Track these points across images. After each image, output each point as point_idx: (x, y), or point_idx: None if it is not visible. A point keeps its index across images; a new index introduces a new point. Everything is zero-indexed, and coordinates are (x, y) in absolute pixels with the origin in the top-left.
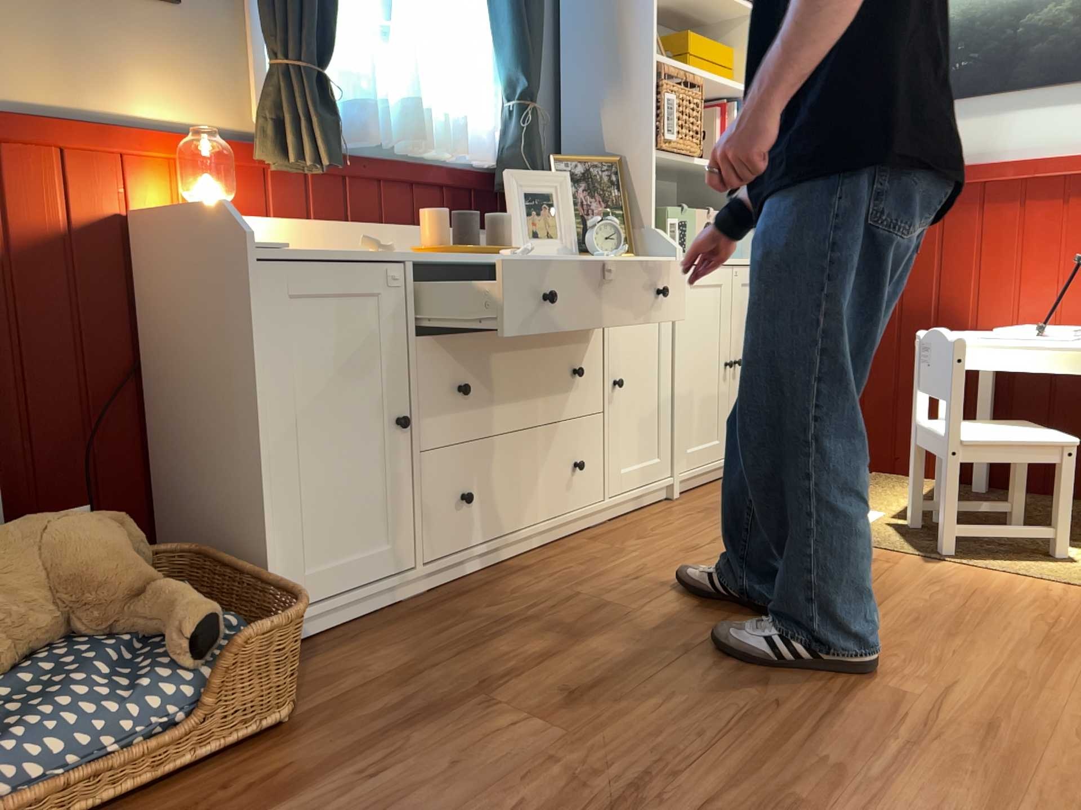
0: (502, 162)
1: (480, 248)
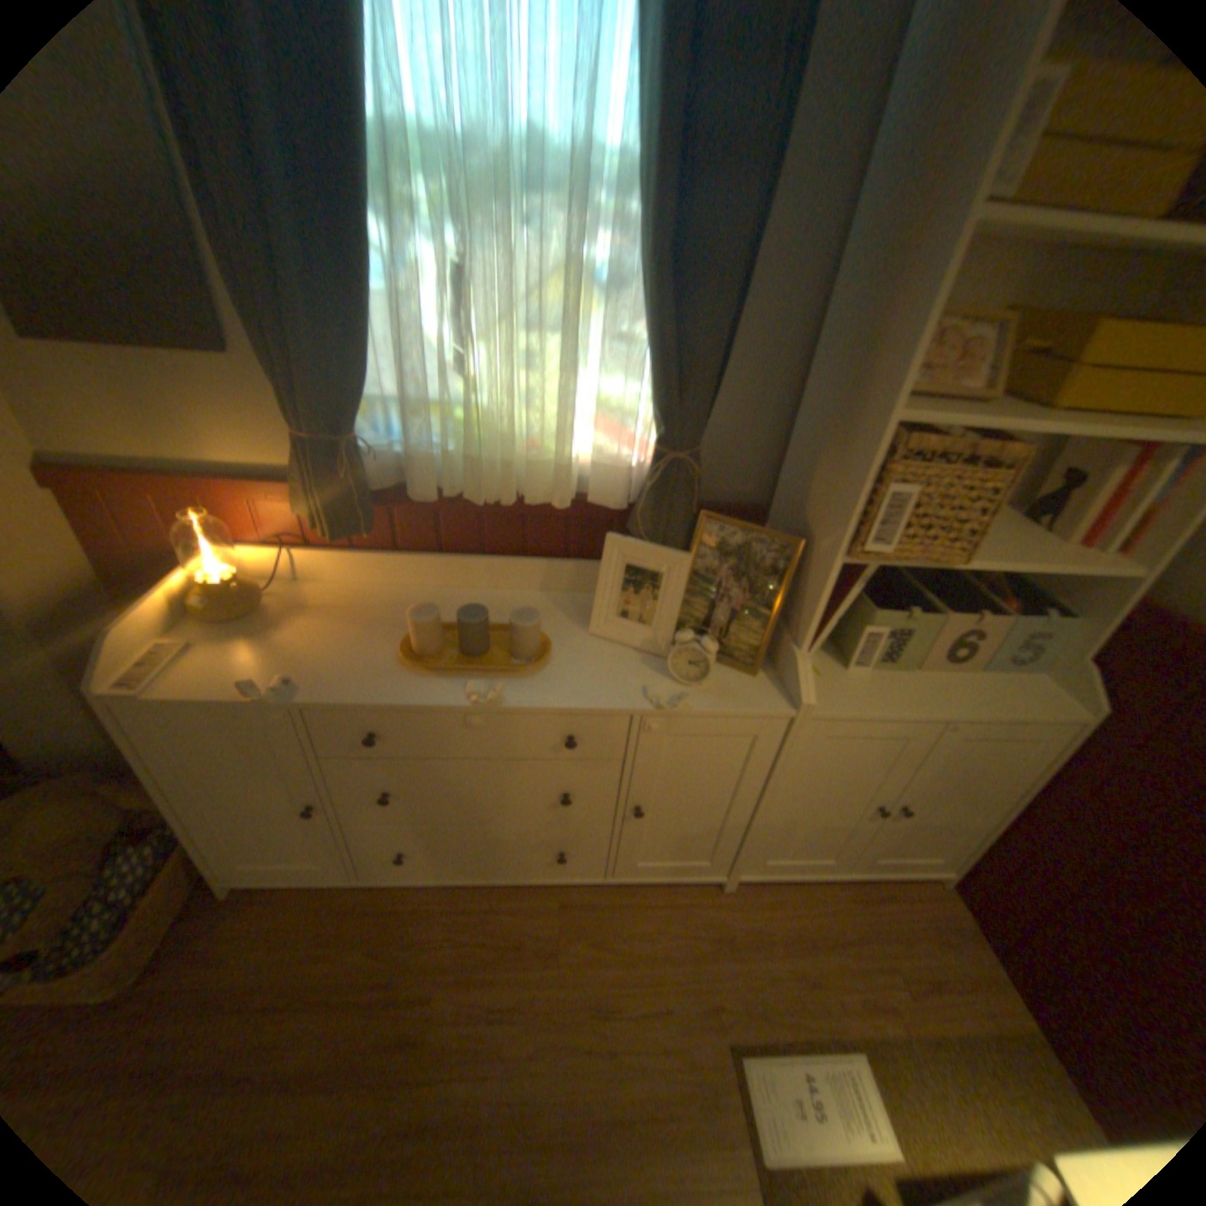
0: (637, 505)
1: (454, 669)
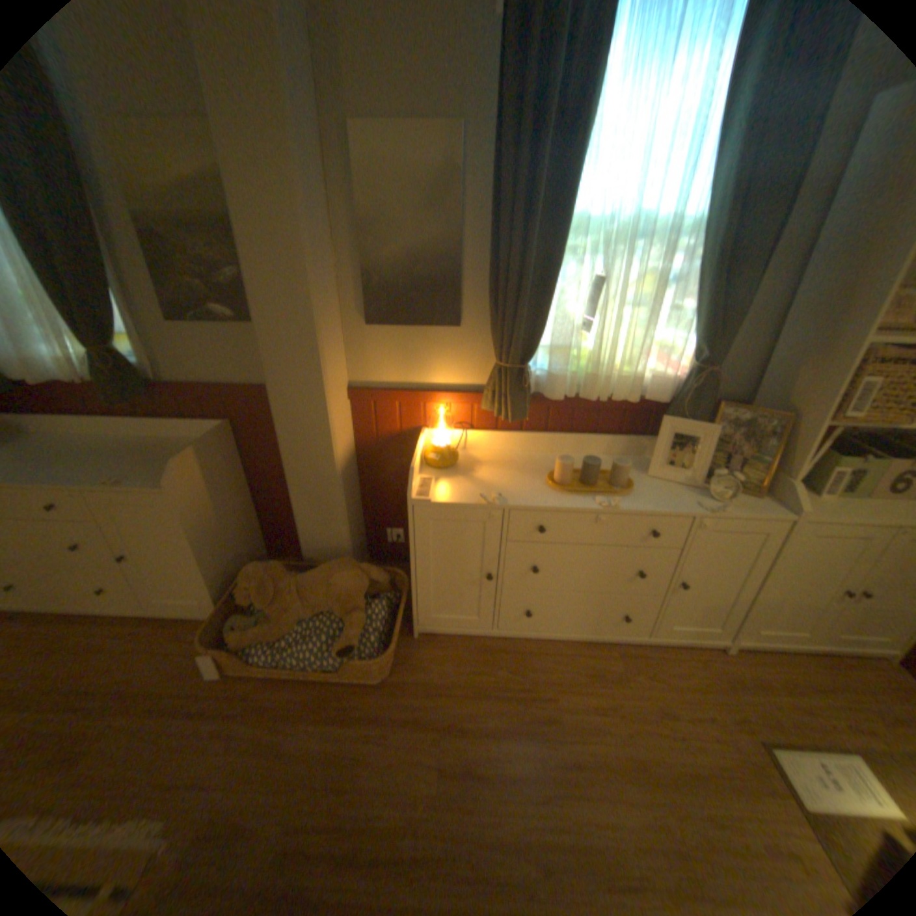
0: (676, 399)
1: (585, 490)
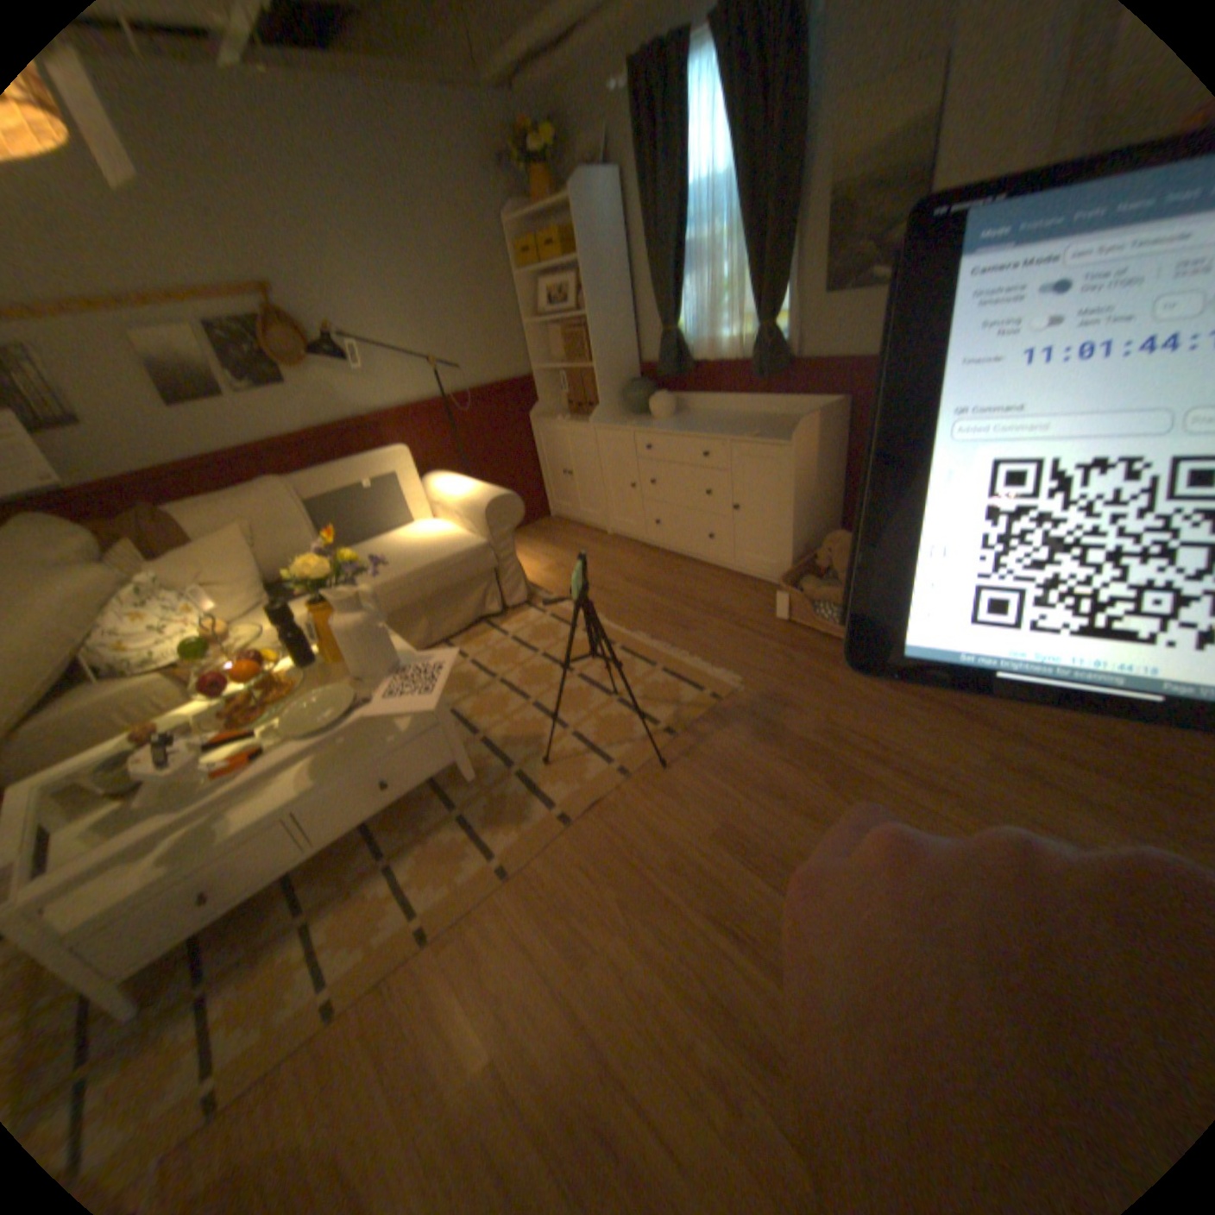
0: None
1: None
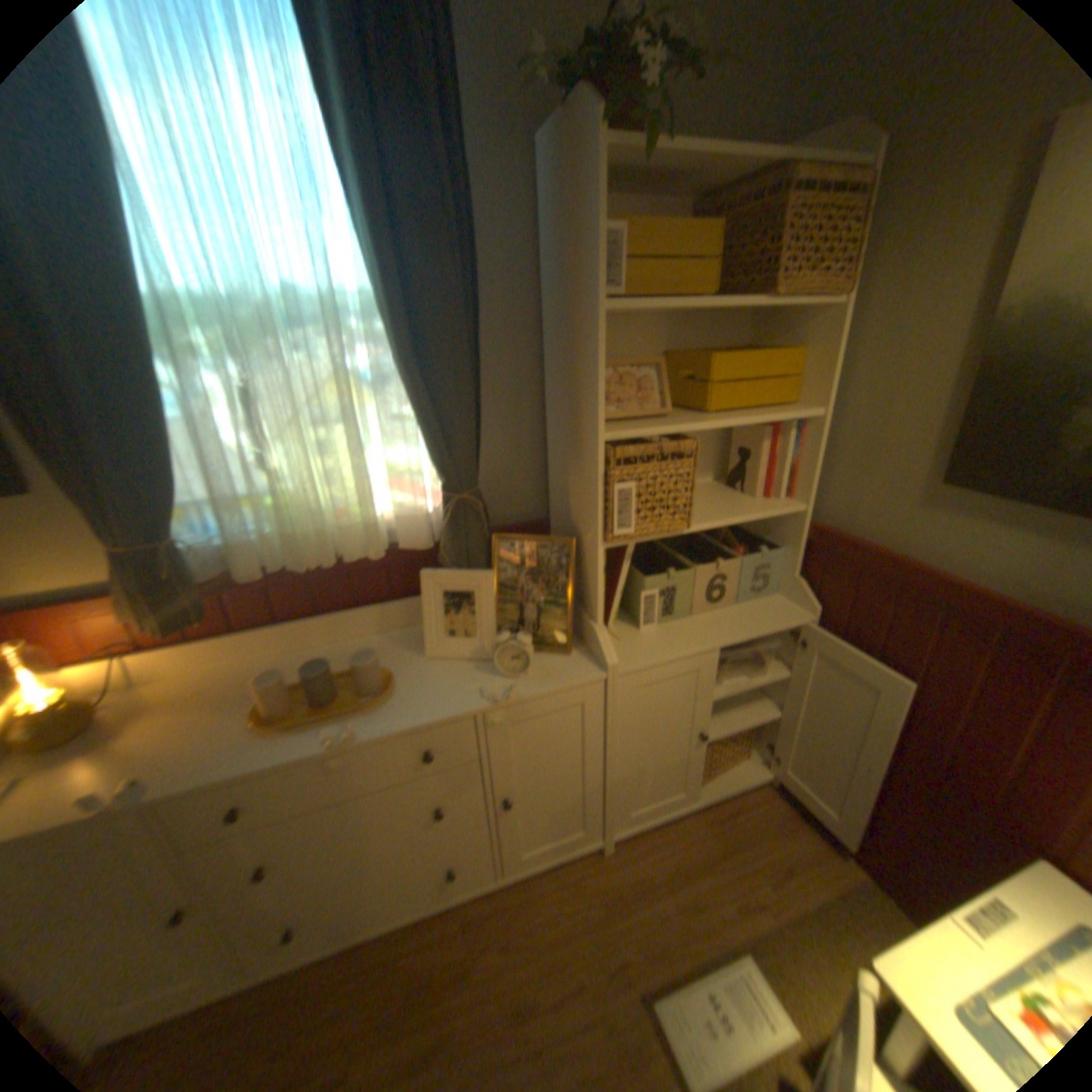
0: (440, 542)
1: (303, 725)
